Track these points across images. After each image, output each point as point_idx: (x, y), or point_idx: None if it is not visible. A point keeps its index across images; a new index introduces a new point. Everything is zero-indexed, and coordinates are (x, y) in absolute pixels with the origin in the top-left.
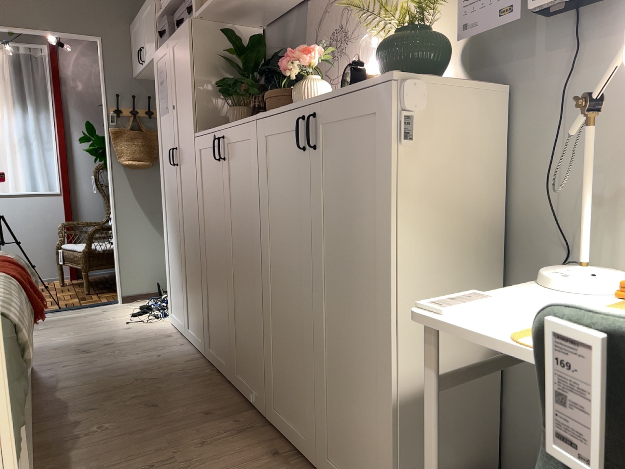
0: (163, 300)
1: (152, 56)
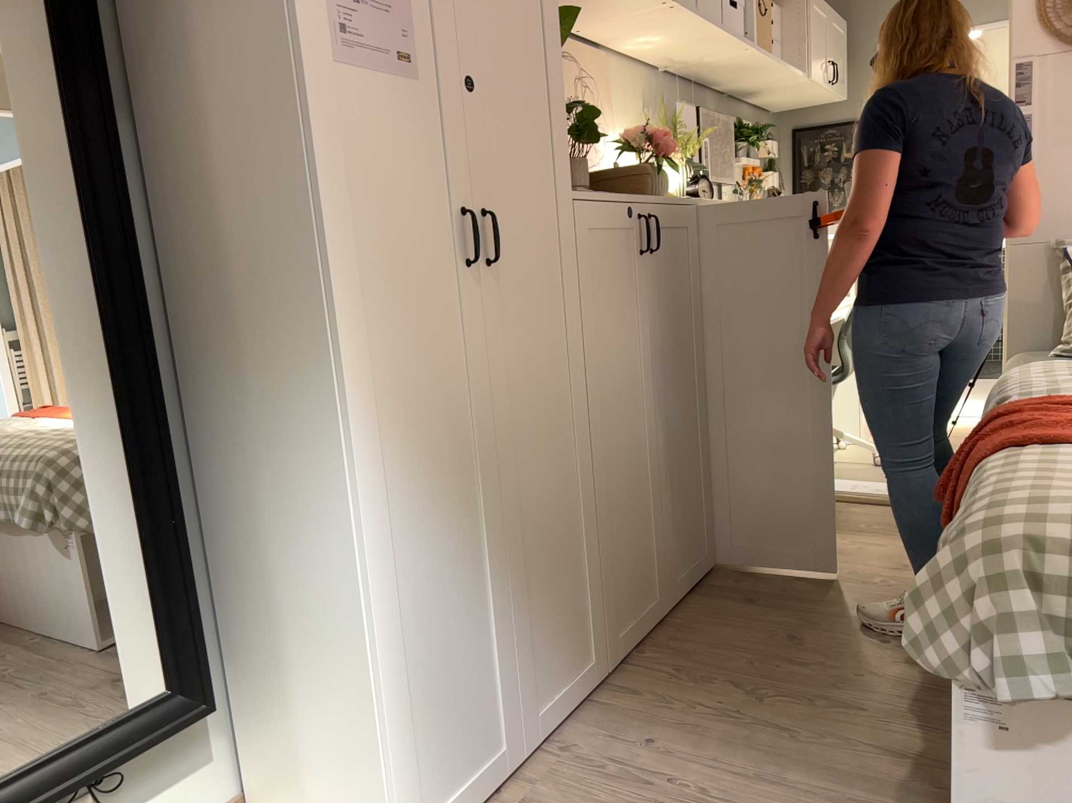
0: None
1: None
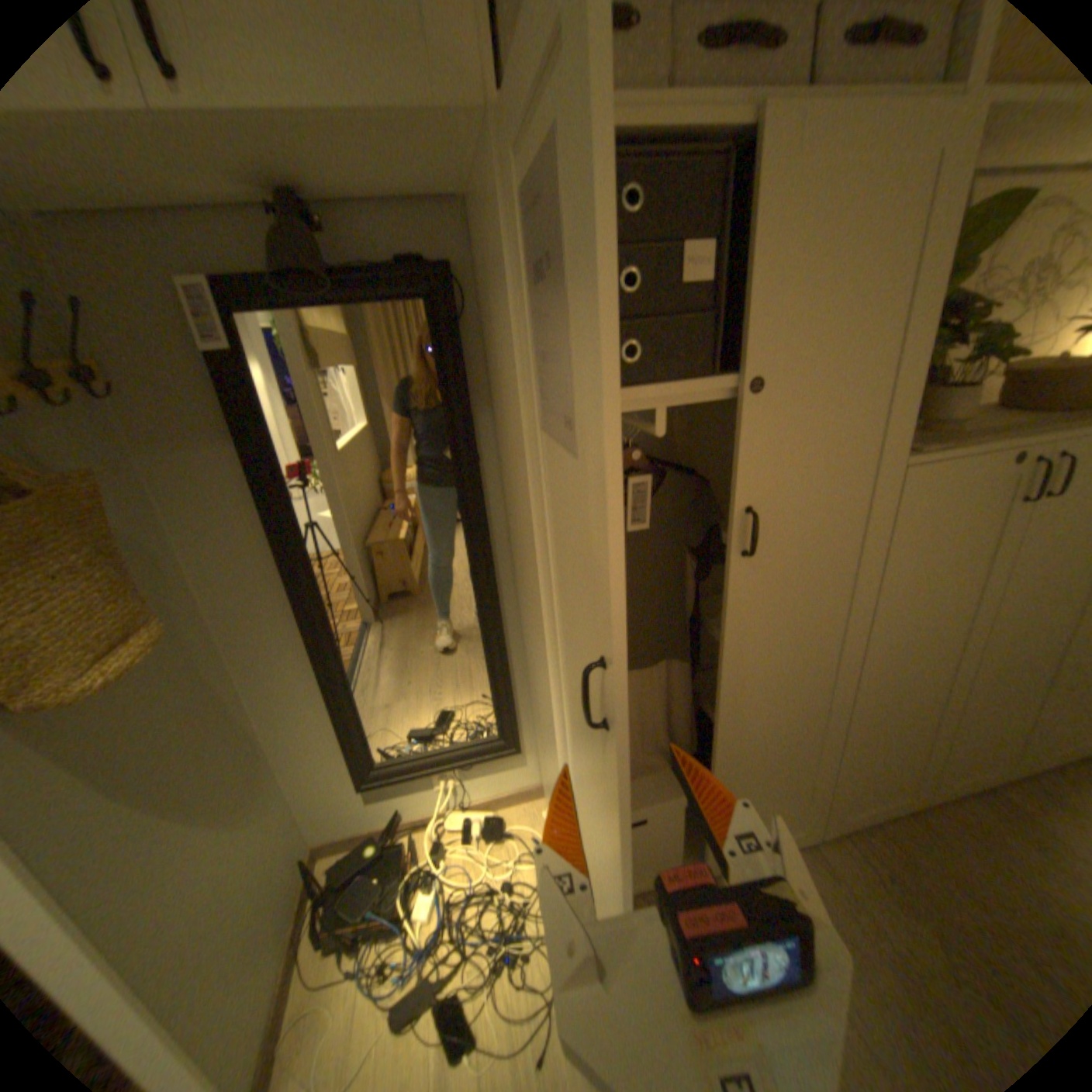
0: (411, 936)
1: (421, 104)
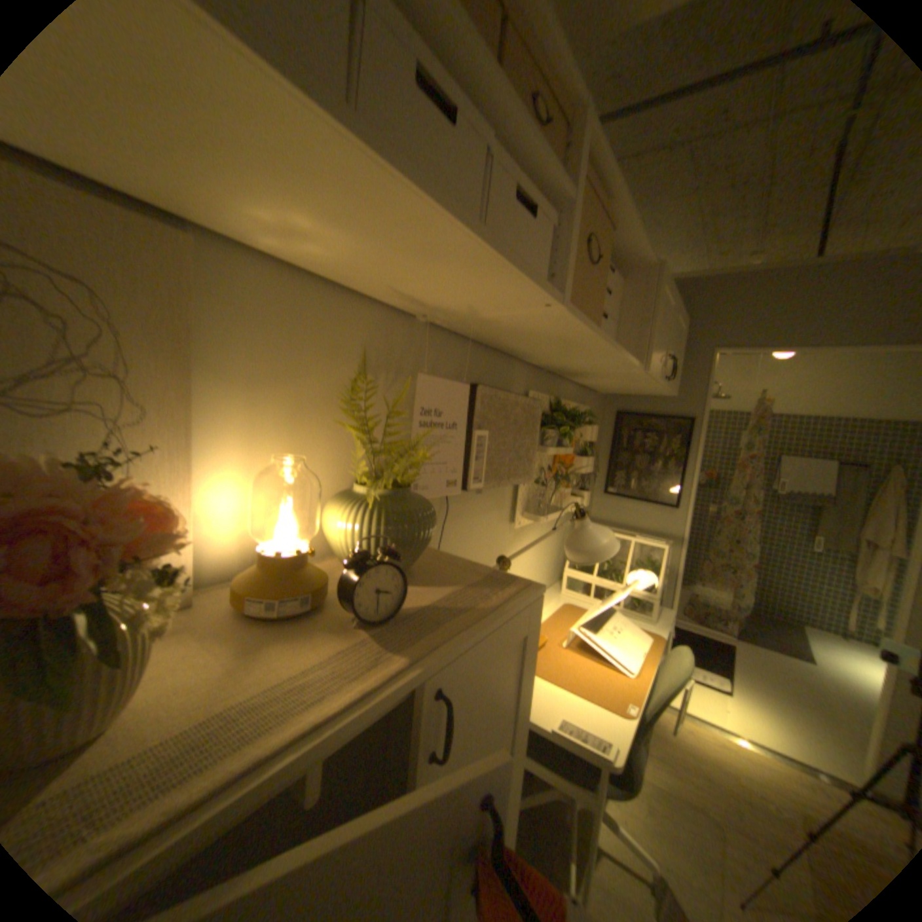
0: None
1: None
